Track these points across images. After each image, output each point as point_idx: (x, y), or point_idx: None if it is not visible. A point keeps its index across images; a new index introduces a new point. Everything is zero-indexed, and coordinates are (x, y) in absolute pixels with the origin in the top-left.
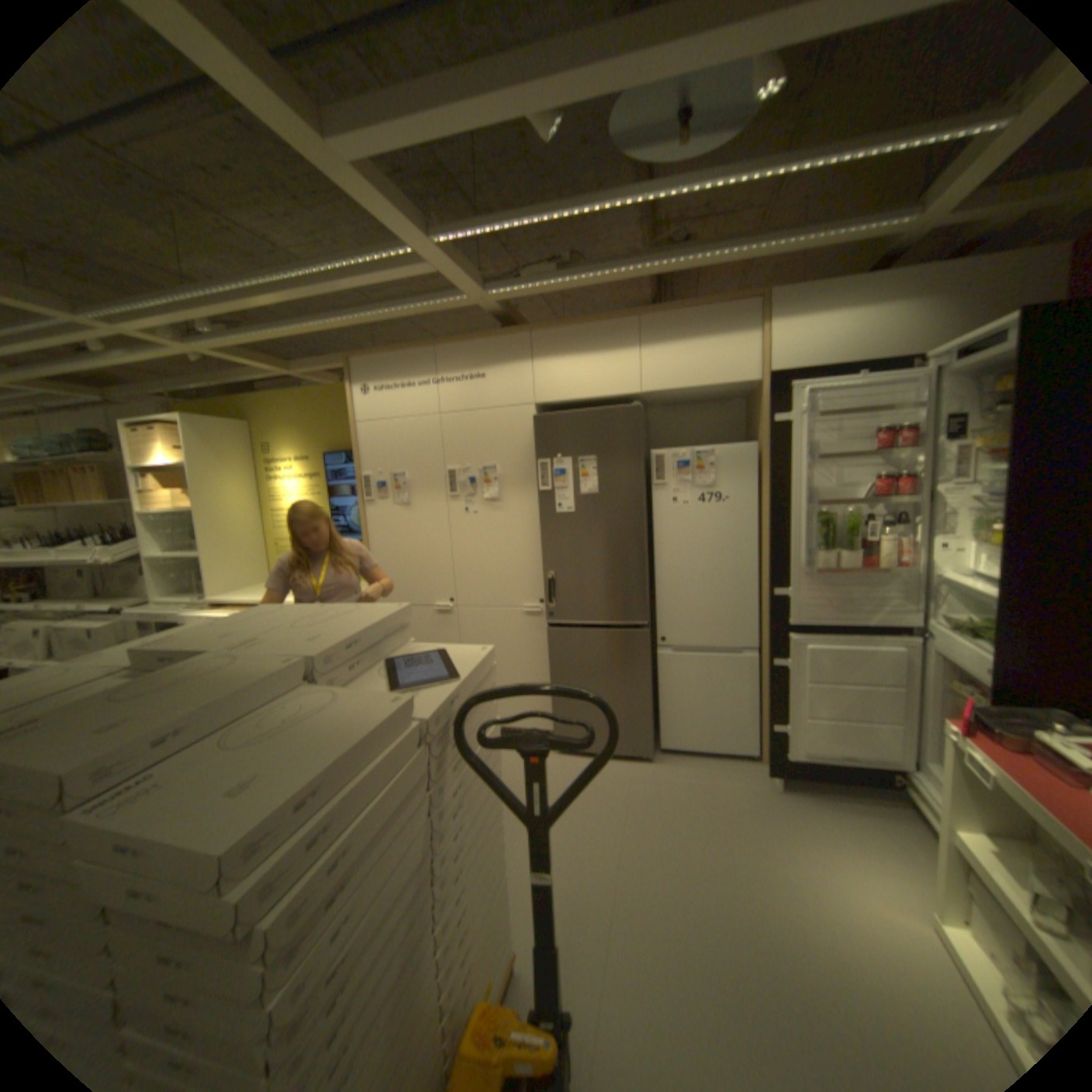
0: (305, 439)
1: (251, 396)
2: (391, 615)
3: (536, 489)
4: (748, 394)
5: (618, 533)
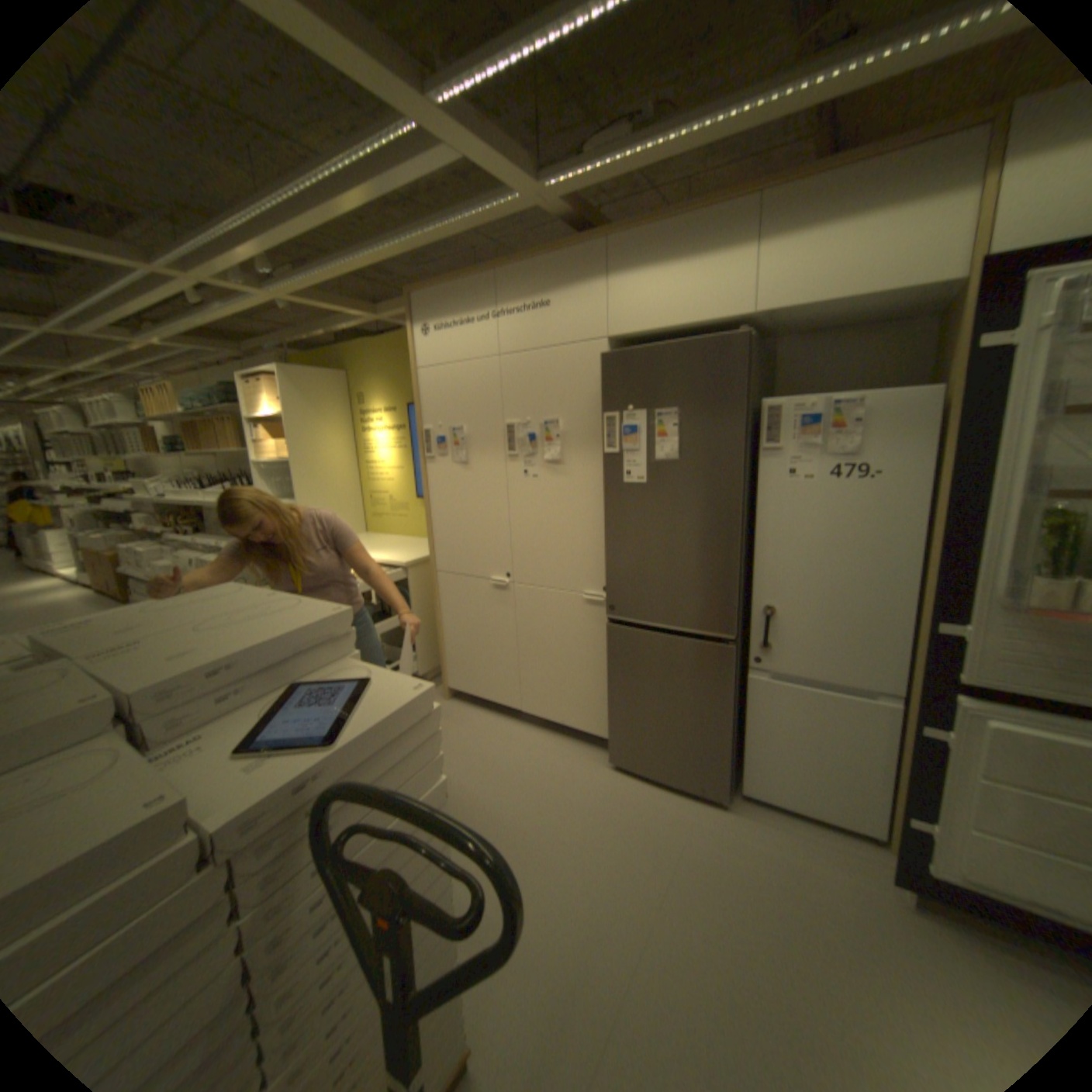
0: (392, 389)
1: (347, 345)
2: (334, 617)
3: (604, 450)
4: (944, 306)
5: (702, 514)
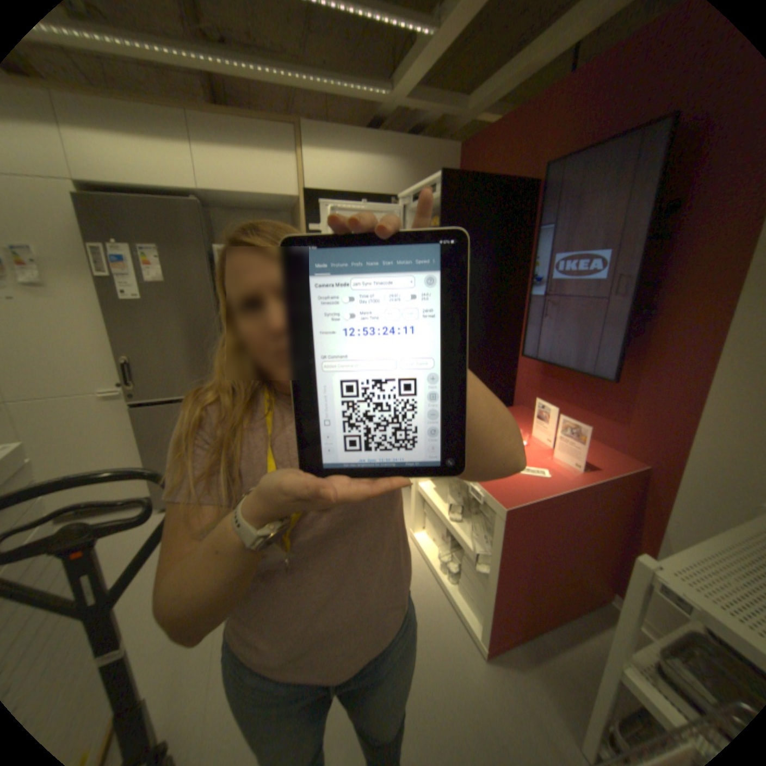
0: None
1: None
2: None
3: (90, 274)
4: (291, 208)
5: (189, 317)
